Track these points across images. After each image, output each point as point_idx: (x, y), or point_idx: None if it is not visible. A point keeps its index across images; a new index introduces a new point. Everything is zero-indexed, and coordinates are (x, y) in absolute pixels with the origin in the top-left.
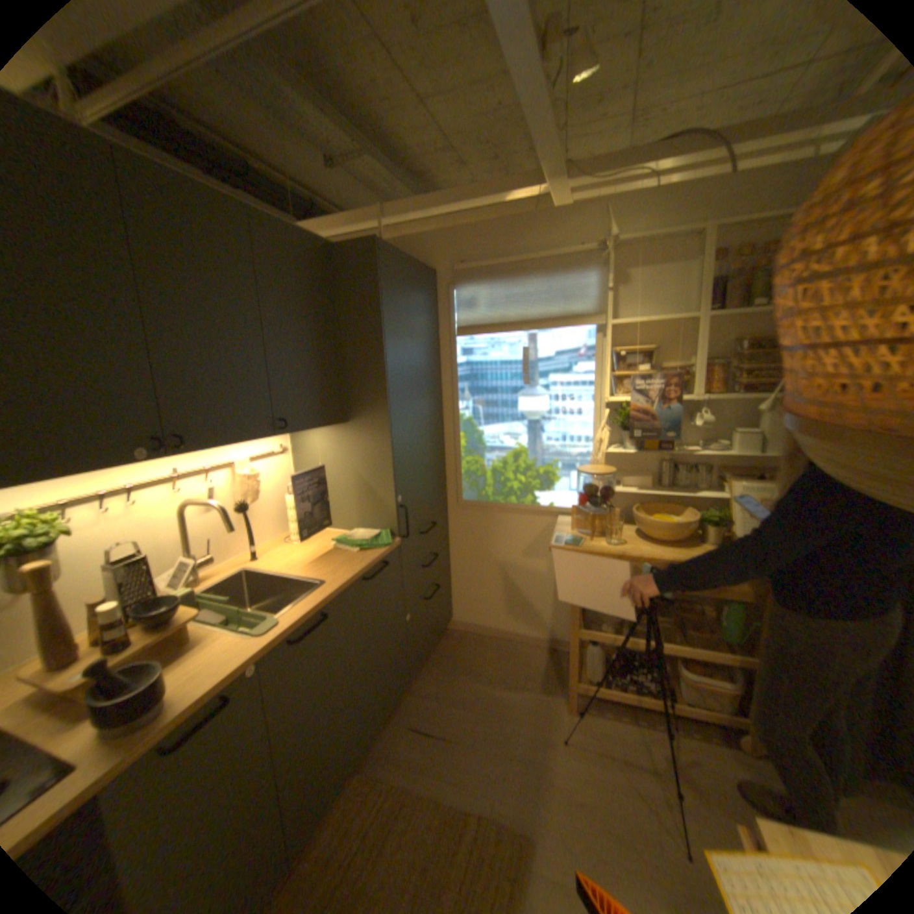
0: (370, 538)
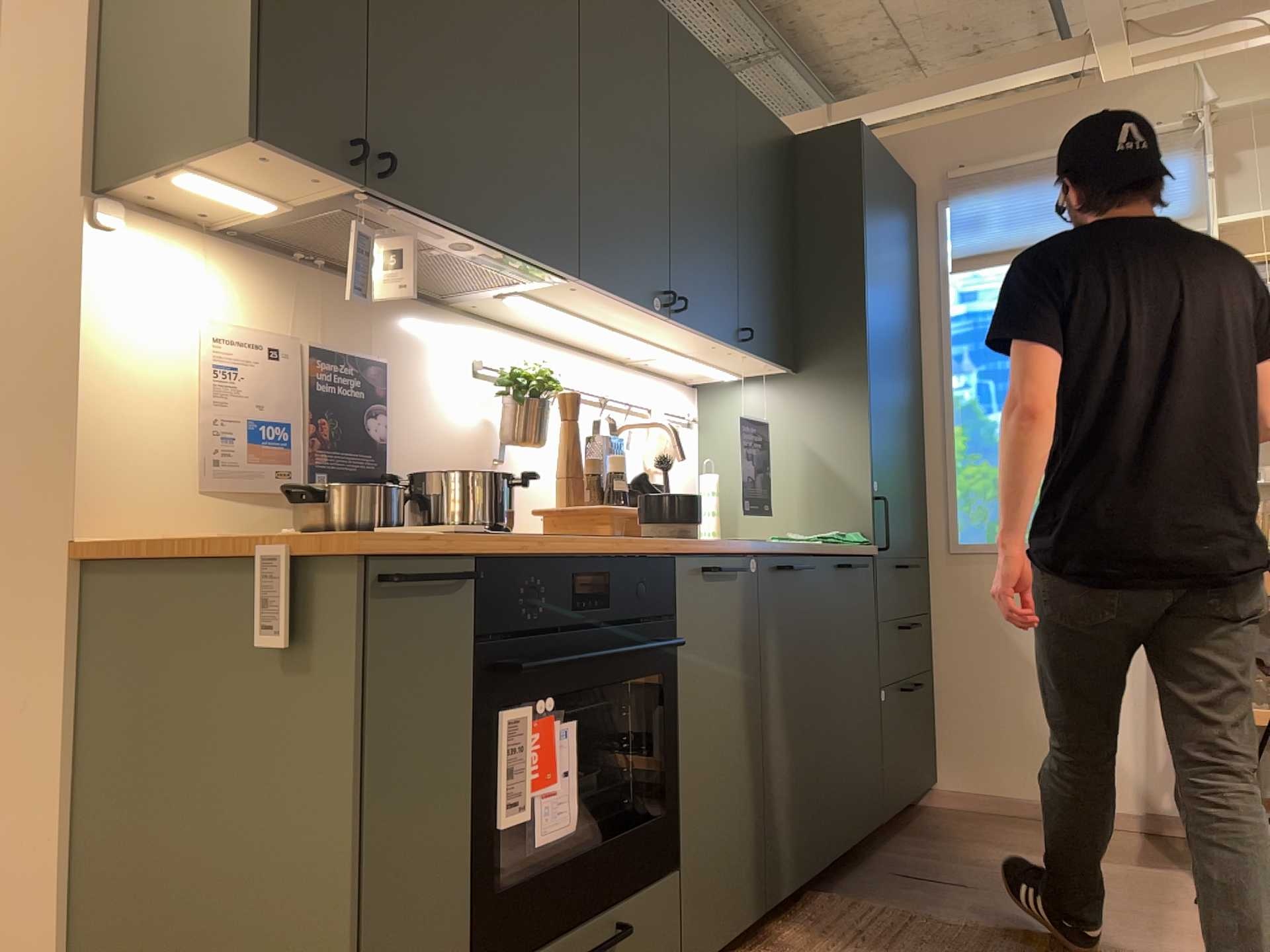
0: (834, 534)
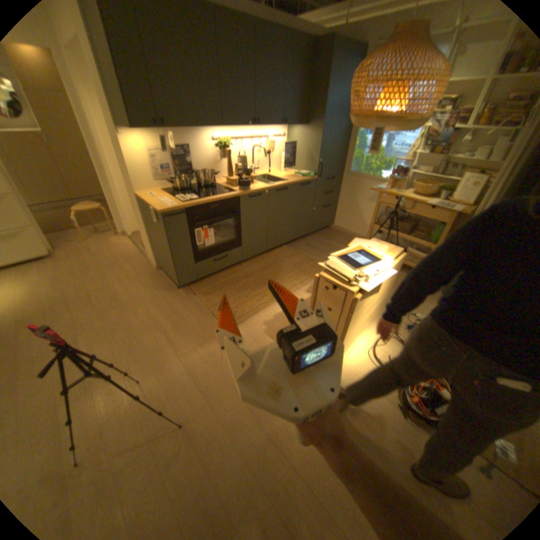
0: (305, 173)
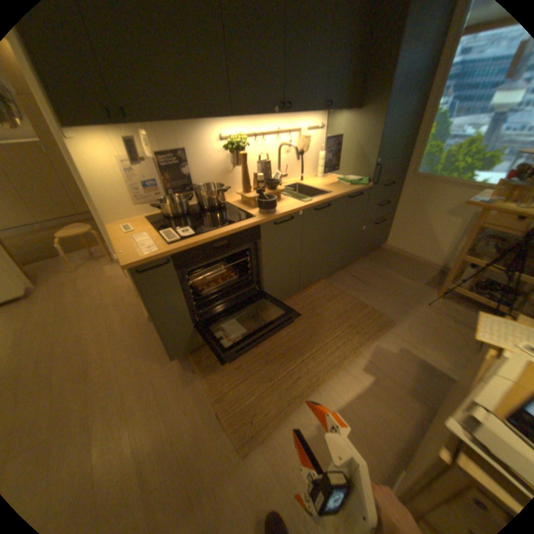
0: (355, 180)
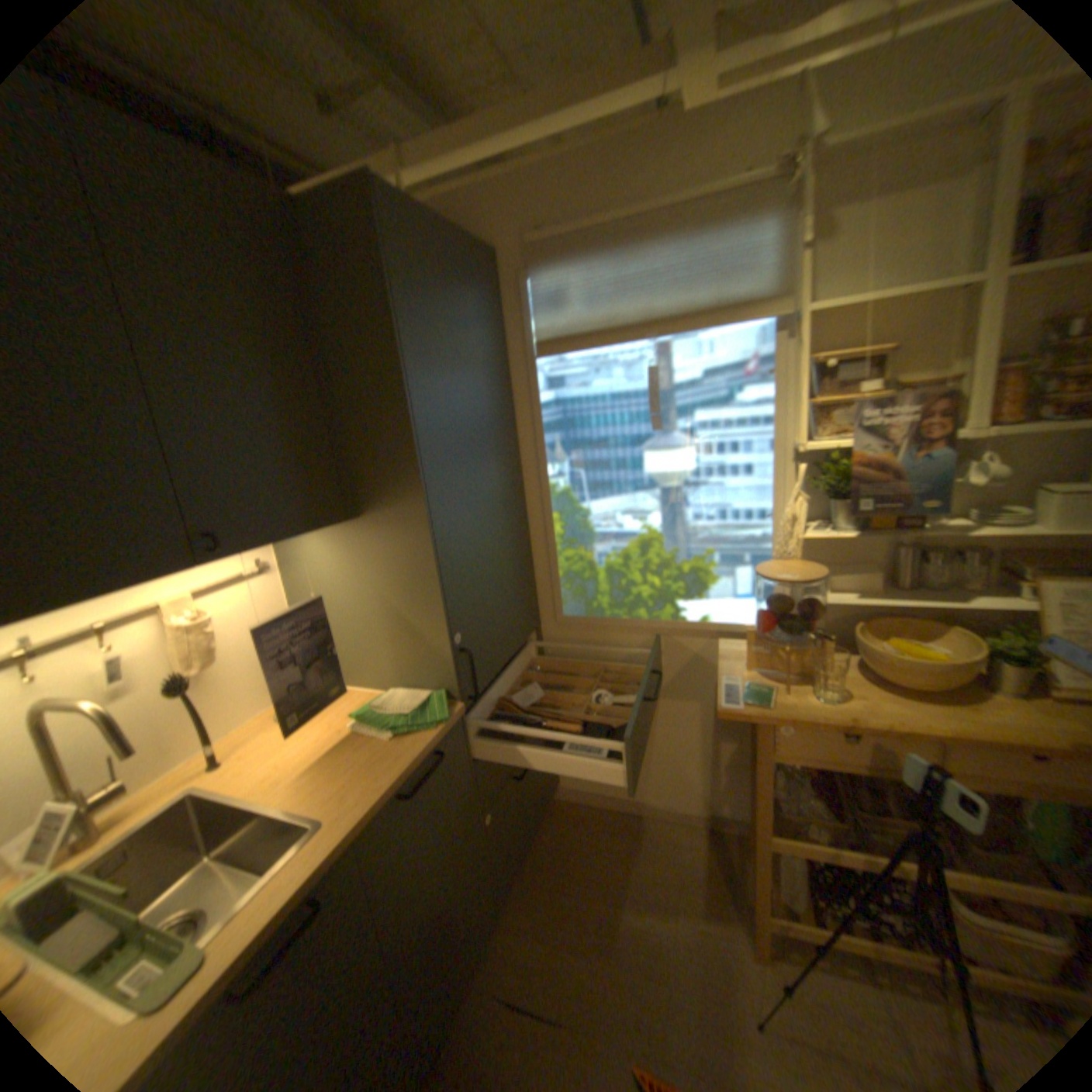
0: (411, 708)
